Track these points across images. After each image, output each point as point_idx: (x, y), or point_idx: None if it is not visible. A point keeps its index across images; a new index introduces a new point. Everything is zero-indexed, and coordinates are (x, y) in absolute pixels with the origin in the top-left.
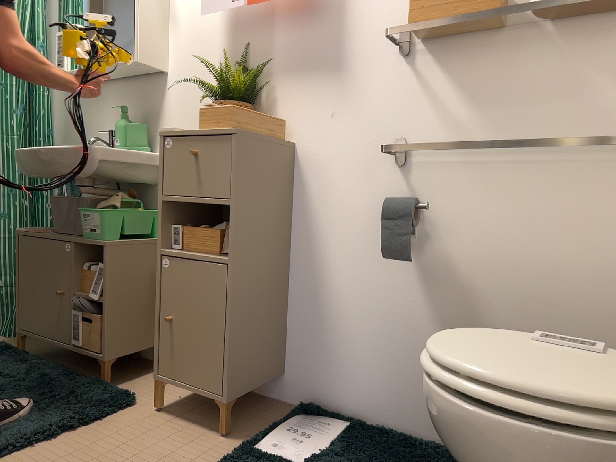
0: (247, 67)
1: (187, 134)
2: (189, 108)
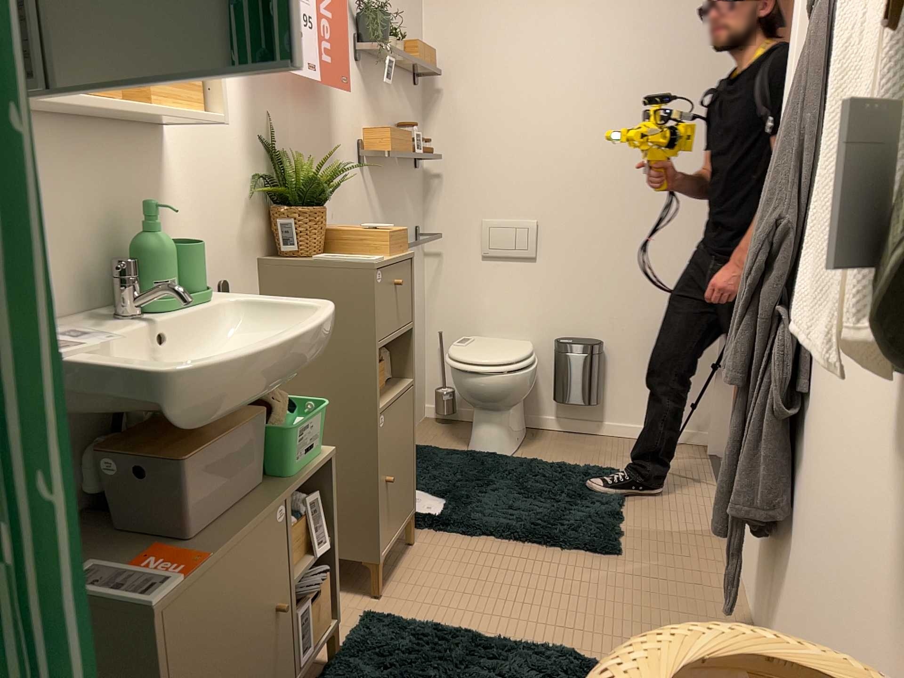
0: (272, 146)
1: (391, 261)
2: (208, 200)
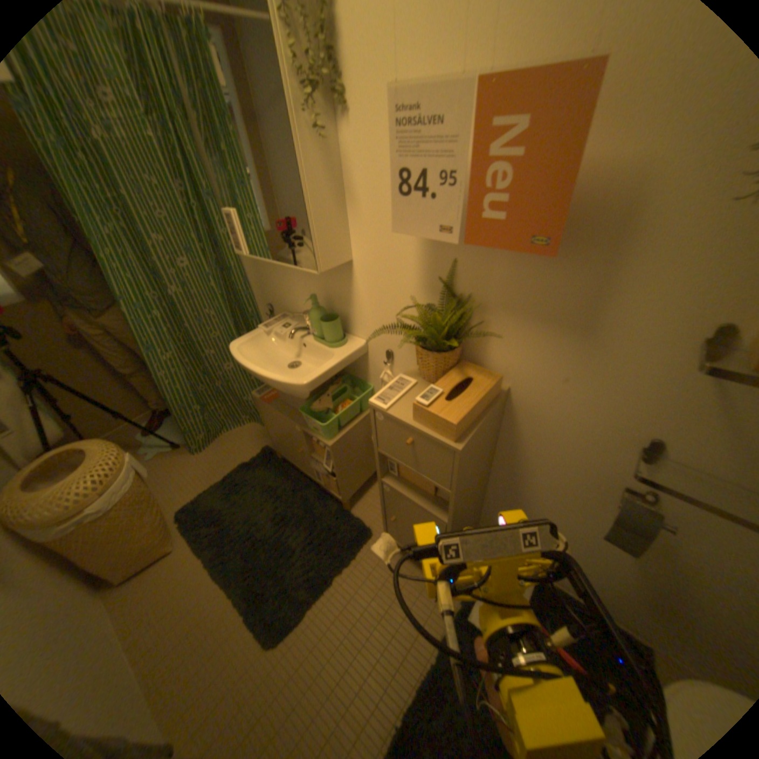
0: (451, 285)
1: (397, 419)
2: (379, 305)
